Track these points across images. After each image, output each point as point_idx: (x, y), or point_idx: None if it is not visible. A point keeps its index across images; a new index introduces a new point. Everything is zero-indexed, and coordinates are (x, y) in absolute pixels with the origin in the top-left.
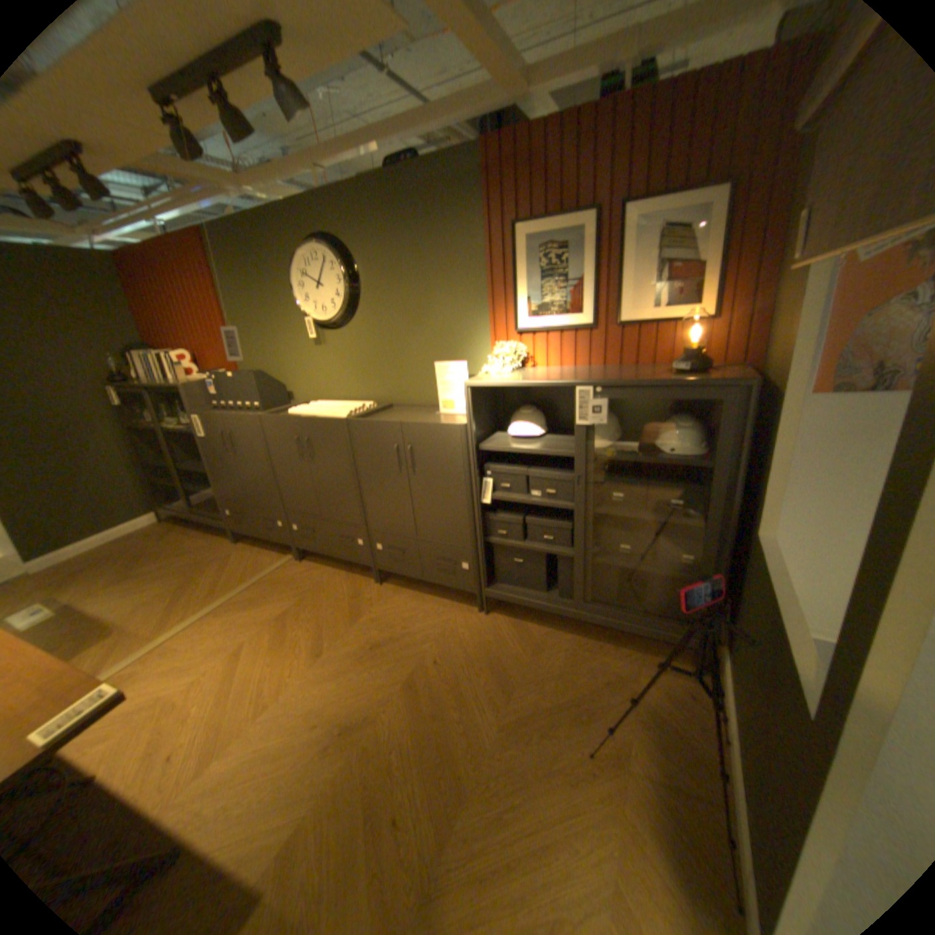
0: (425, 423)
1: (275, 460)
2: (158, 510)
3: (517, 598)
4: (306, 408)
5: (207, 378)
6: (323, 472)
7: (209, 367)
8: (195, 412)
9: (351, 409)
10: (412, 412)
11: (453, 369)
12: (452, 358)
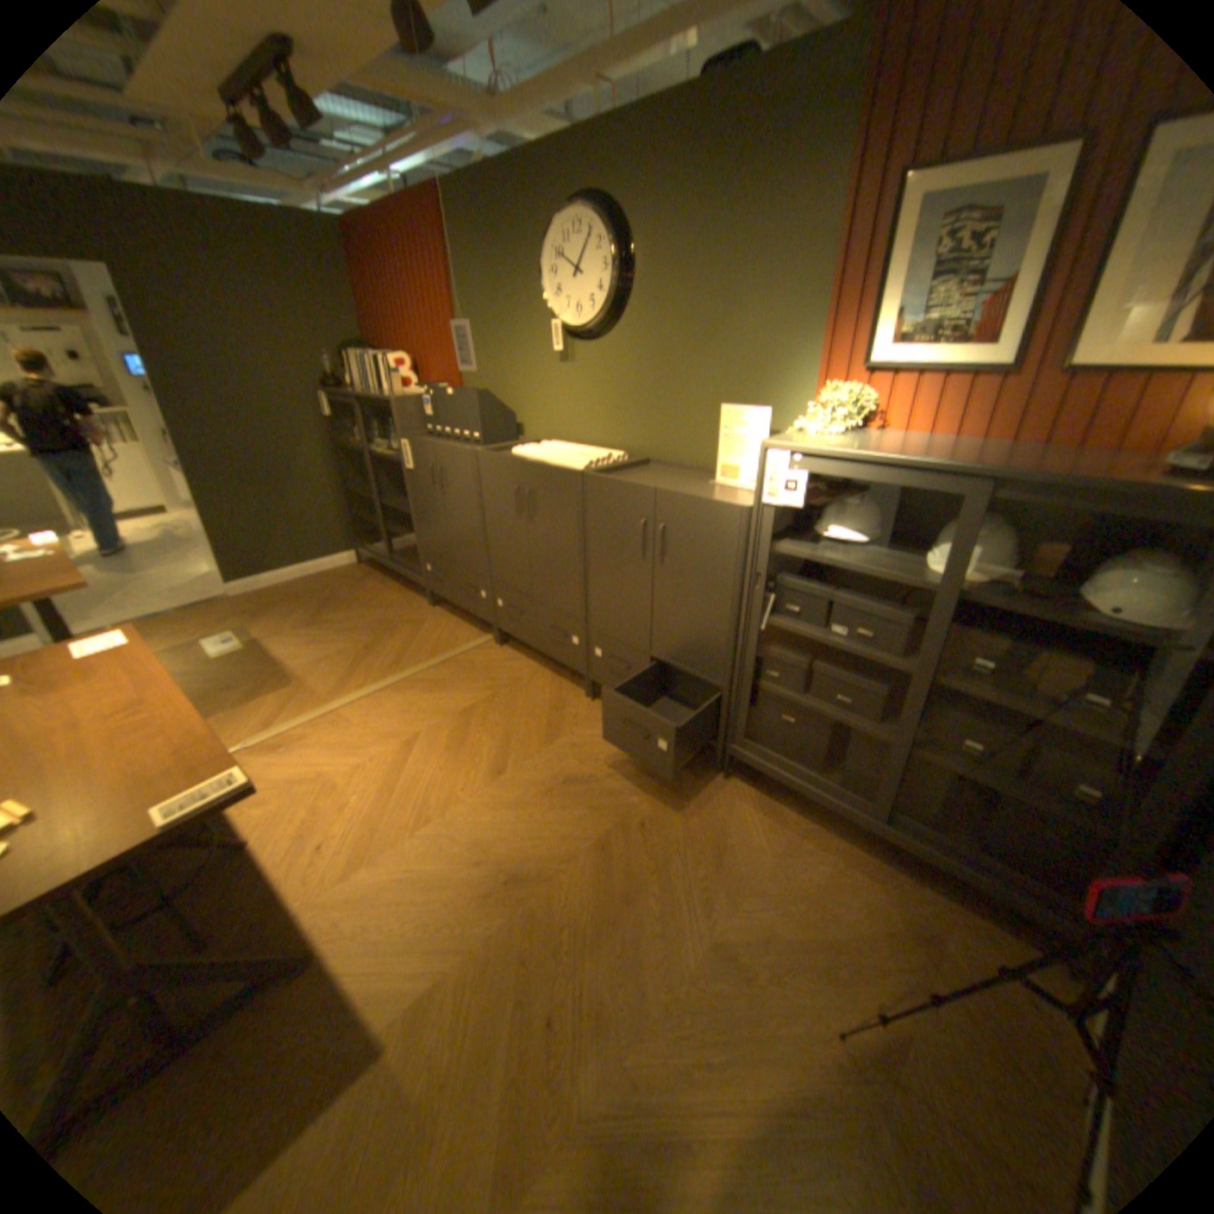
0: (690, 494)
1: (488, 513)
2: (358, 549)
3: (775, 770)
4: (535, 449)
5: (424, 393)
6: (542, 540)
7: (429, 379)
8: (406, 435)
9: (592, 459)
10: (675, 474)
11: (748, 418)
12: (750, 400)
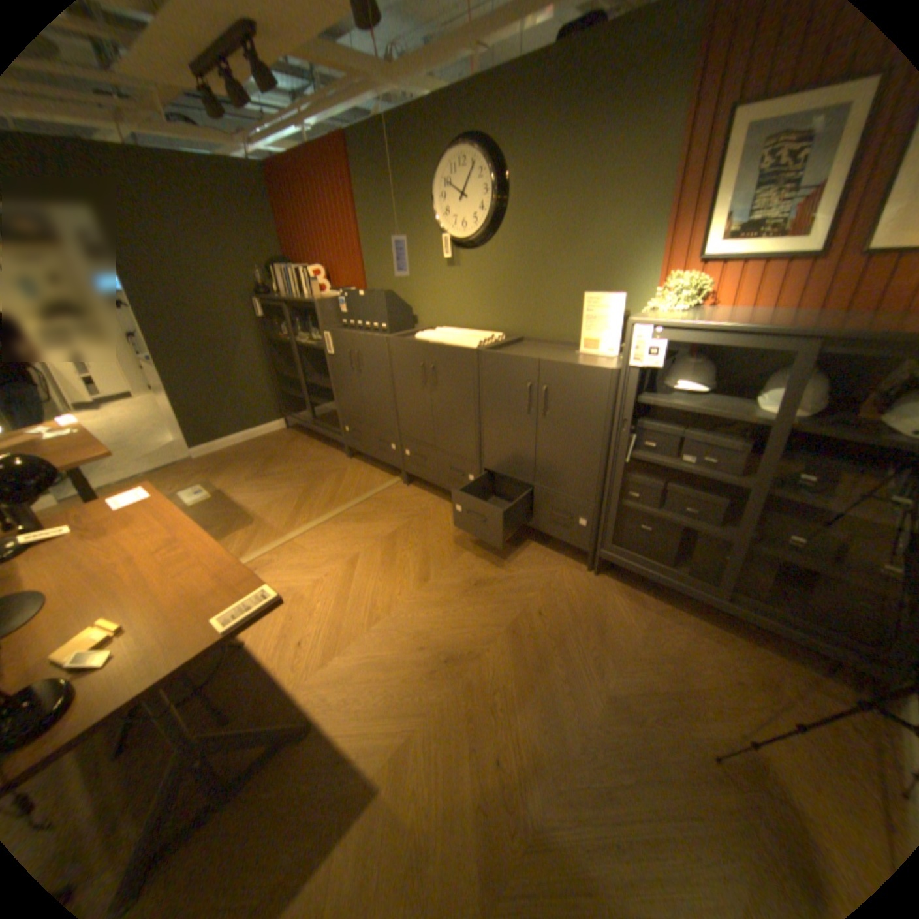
0: (567, 362)
1: (397, 384)
2: (287, 417)
3: (638, 566)
4: (433, 334)
5: (340, 295)
6: (444, 403)
7: (340, 284)
8: (327, 328)
9: (480, 339)
10: (545, 347)
11: (606, 302)
12: (604, 288)
